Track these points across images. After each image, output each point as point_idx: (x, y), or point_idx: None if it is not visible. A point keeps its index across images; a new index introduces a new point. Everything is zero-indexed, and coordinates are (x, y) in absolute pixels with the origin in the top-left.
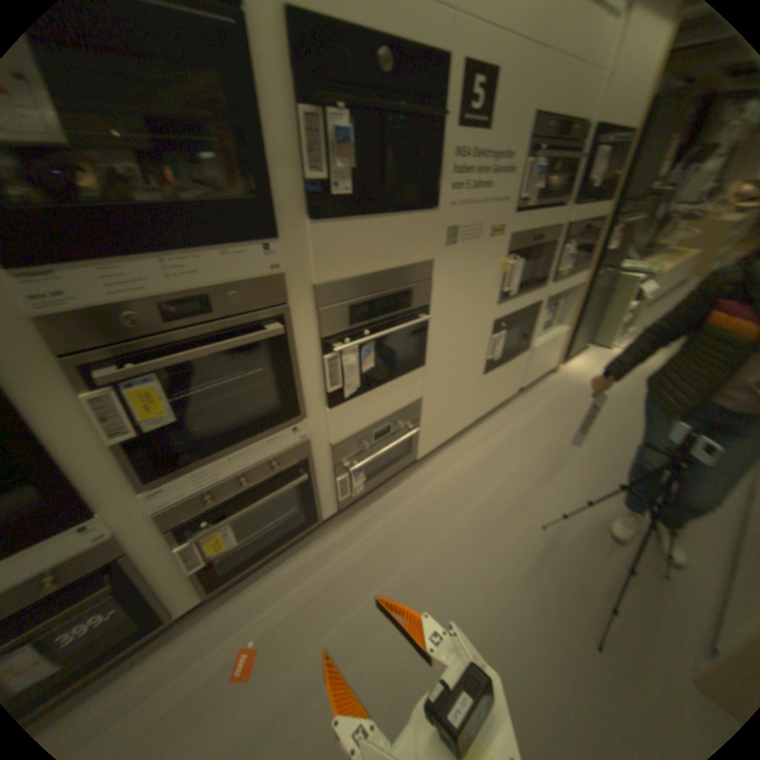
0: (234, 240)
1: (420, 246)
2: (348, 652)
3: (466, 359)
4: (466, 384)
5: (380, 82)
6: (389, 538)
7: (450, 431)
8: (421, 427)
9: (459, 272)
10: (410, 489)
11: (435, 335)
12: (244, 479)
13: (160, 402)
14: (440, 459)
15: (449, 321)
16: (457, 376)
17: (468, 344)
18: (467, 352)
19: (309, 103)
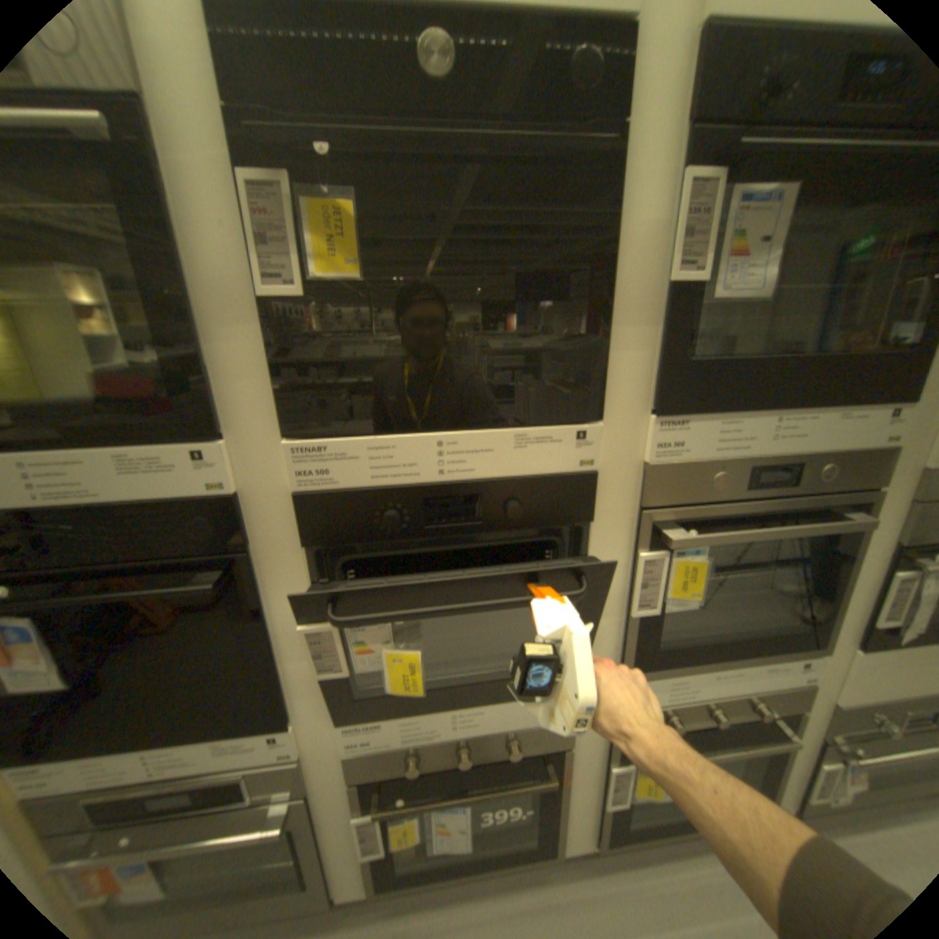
0: (867, 400)
1: None
2: None
3: None
4: None
5: None
6: None
7: None
8: None
9: None
10: None
11: None
12: (724, 712)
13: (706, 582)
14: None
15: None
16: None
17: None
18: None
19: None
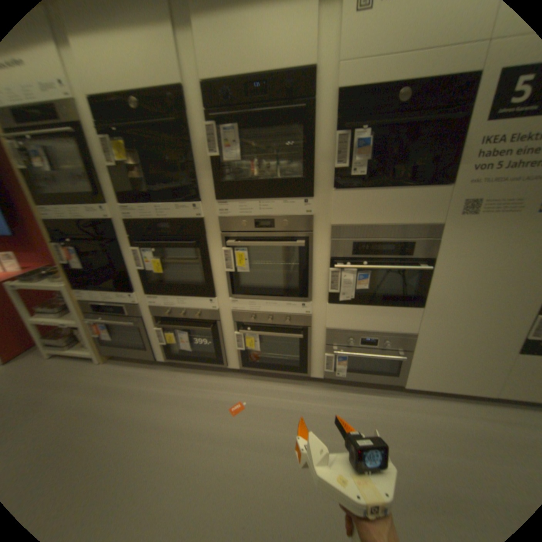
0: (291, 197)
1: (430, 211)
2: (278, 451)
3: (490, 325)
4: (490, 351)
5: (402, 107)
6: (348, 420)
7: (459, 388)
8: (417, 362)
9: (483, 238)
10: (389, 406)
11: (442, 287)
12: (271, 318)
13: (246, 261)
14: (436, 406)
15: (464, 280)
16: (474, 337)
17: (495, 311)
18: (493, 318)
19: (344, 129)
